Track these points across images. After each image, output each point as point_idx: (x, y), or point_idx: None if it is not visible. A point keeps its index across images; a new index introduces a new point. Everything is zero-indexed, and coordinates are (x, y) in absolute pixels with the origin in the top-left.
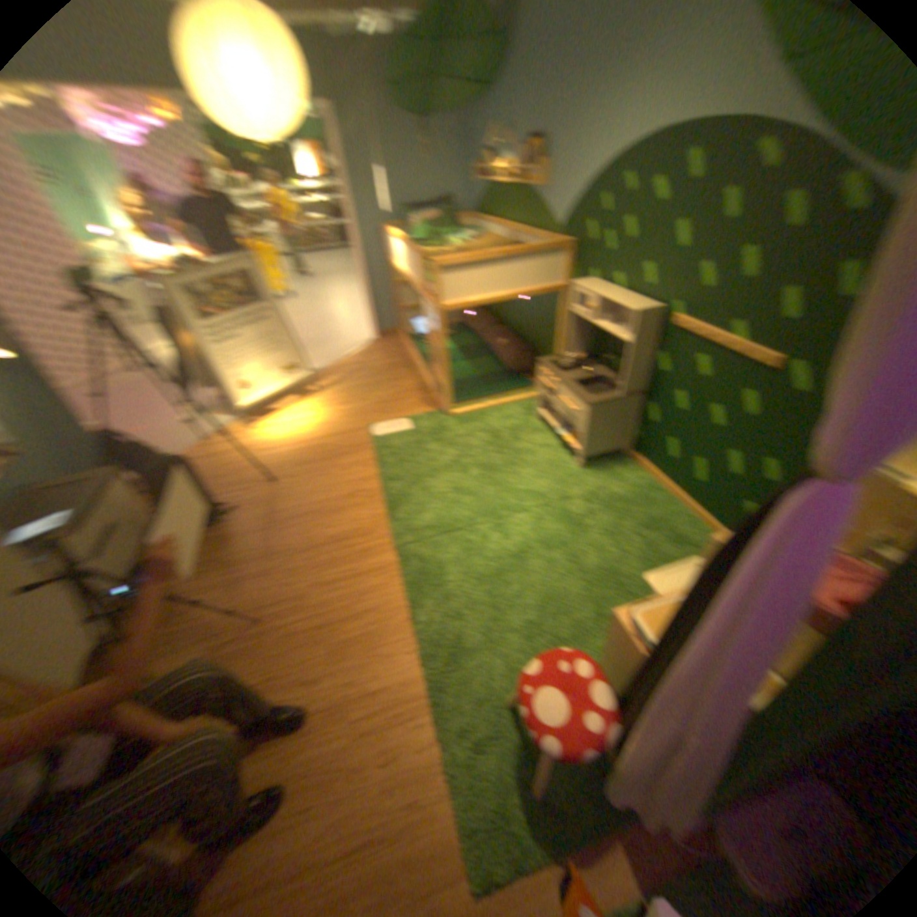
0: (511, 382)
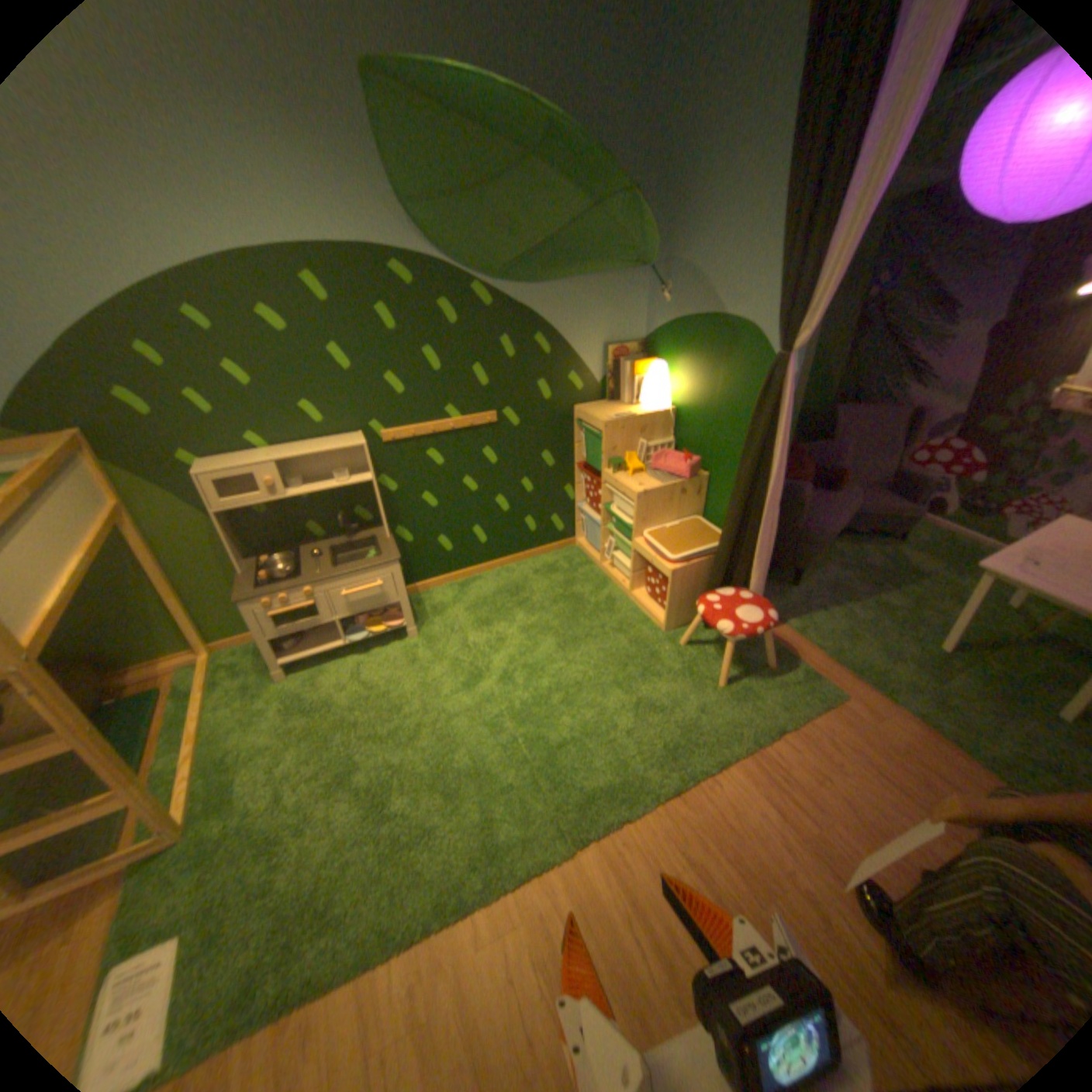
0: (113, 722)
